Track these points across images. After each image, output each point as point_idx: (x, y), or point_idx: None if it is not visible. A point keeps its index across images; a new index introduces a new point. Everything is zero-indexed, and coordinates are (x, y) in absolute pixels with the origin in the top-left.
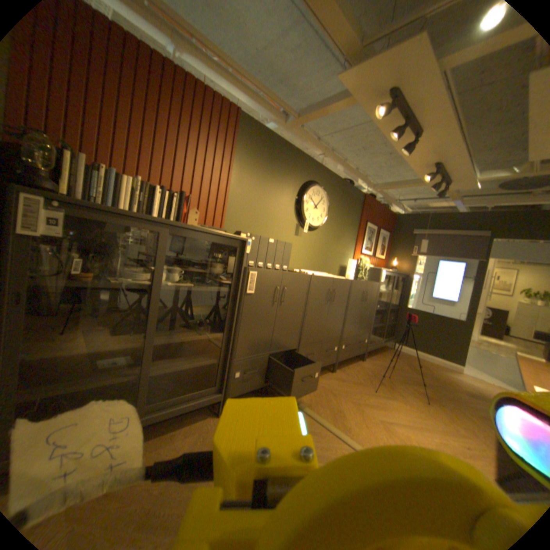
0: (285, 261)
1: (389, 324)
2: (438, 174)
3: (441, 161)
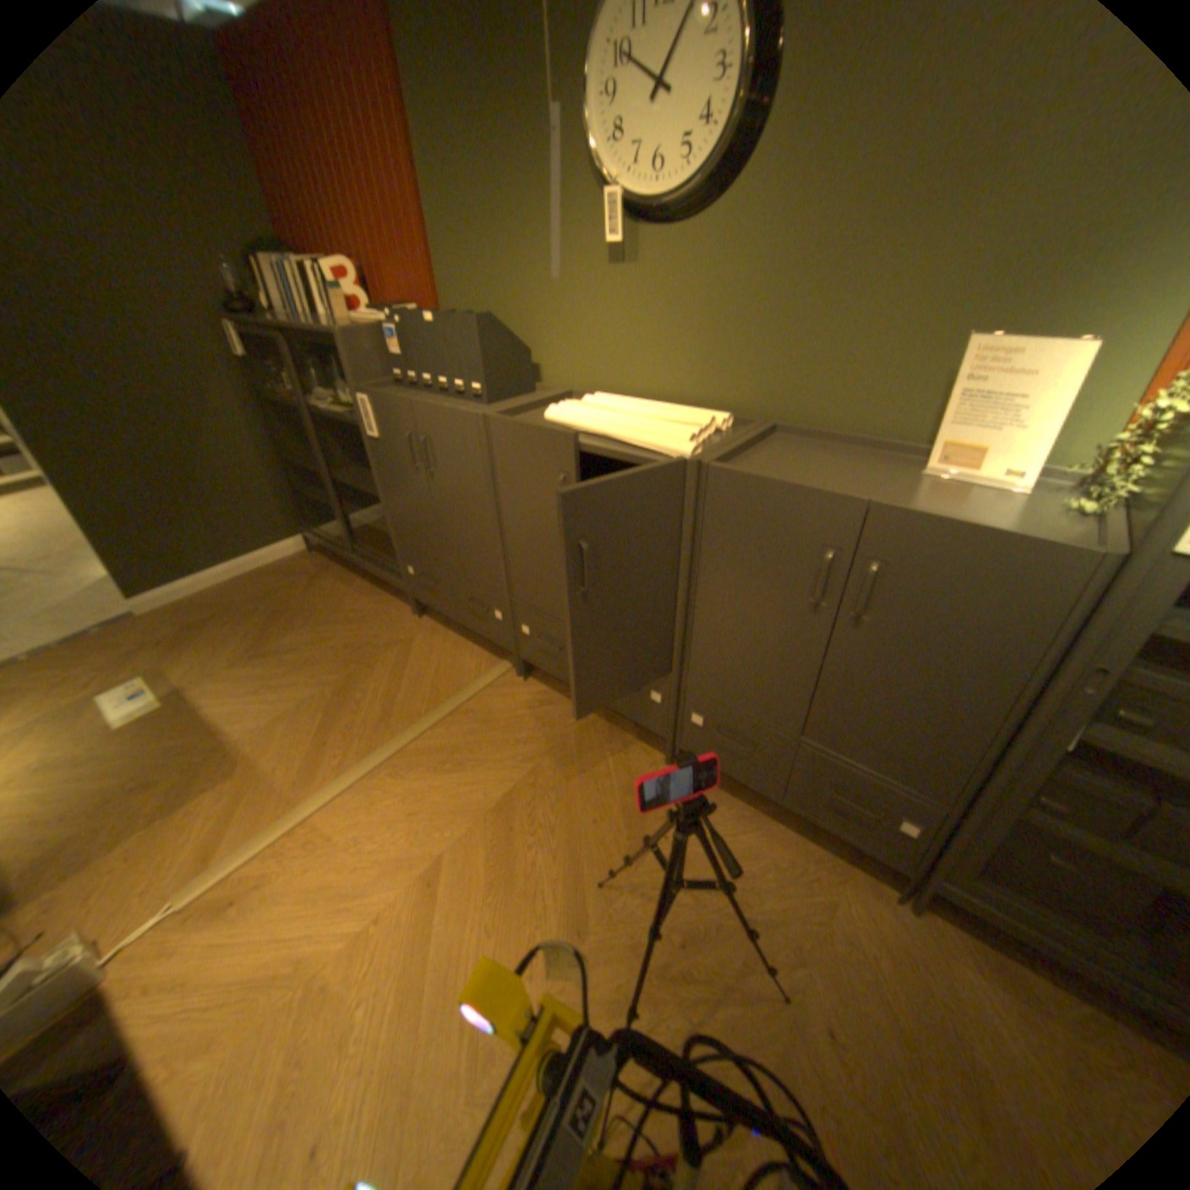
0: (474, 373)
1: None
2: None
3: None
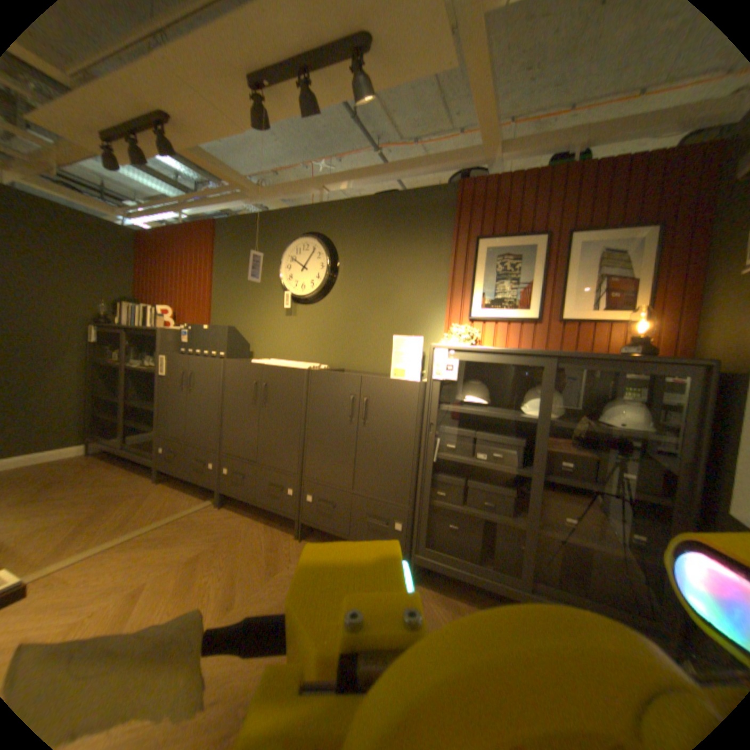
0: (222, 346)
1: (595, 548)
2: (254, 99)
3: (245, 76)
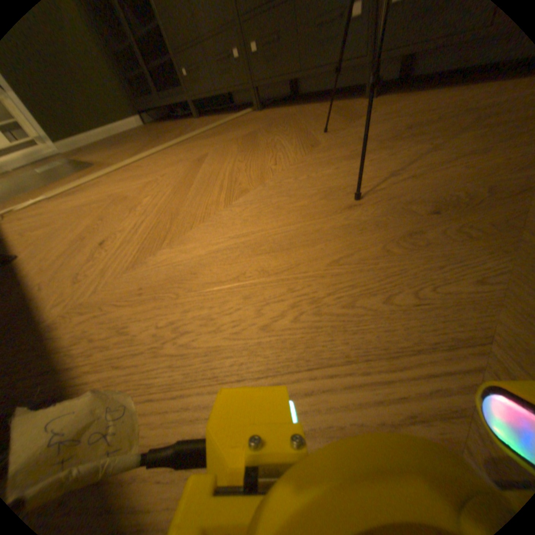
0: None
1: None
2: None
3: None
